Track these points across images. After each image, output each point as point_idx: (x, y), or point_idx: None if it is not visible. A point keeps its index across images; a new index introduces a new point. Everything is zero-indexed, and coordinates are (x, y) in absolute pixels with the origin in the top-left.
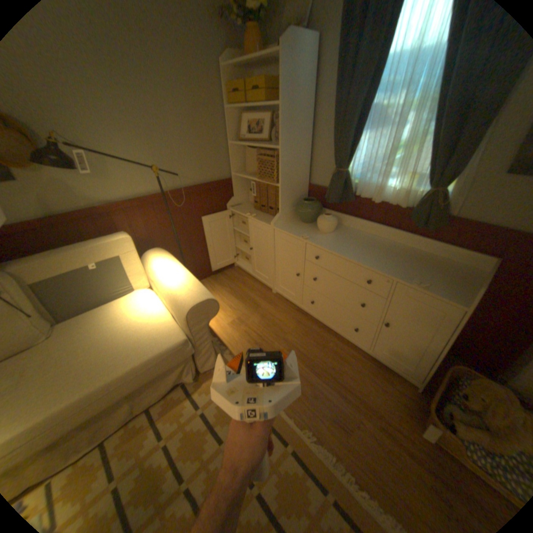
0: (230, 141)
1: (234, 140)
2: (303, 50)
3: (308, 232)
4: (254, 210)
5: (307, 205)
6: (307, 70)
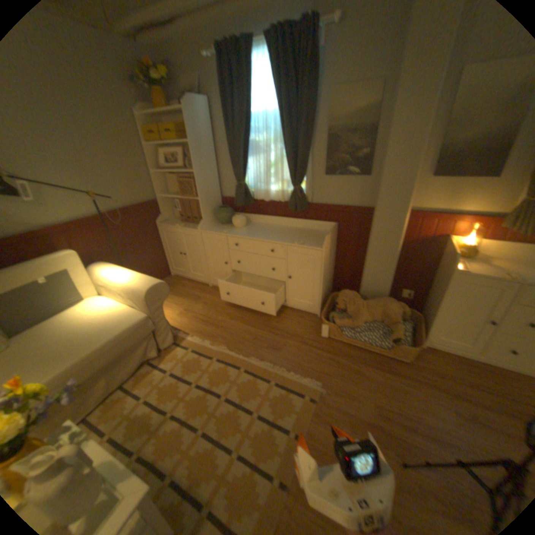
0: (150, 169)
1: (154, 169)
2: (197, 106)
3: (226, 229)
4: (180, 222)
5: (222, 210)
6: (203, 119)
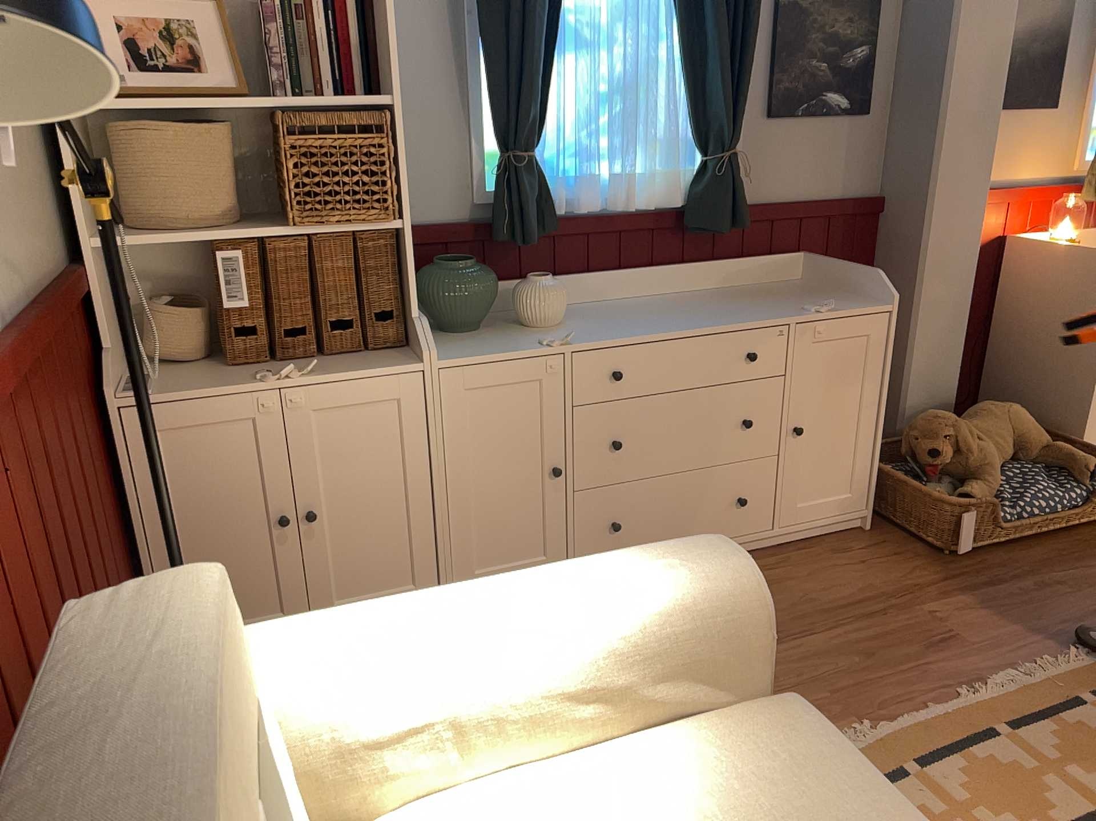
0: None
1: None
2: None
3: (528, 337)
4: (247, 370)
5: (475, 271)
6: None
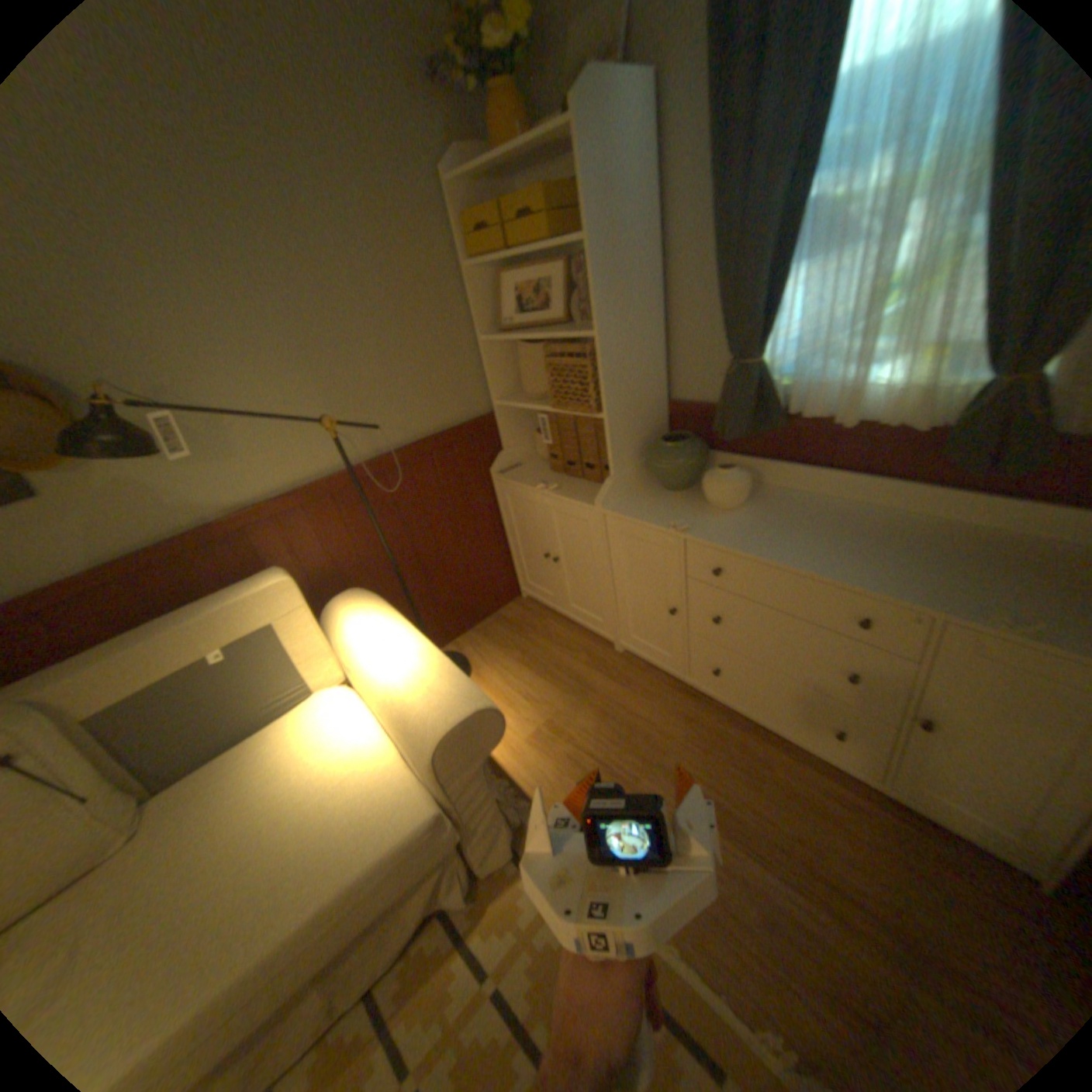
0: (483, 335)
1: (492, 332)
2: (624, 109)
3: (685, 512)
4: (551, 475)
5: (674, 451)
6: (638, 153)
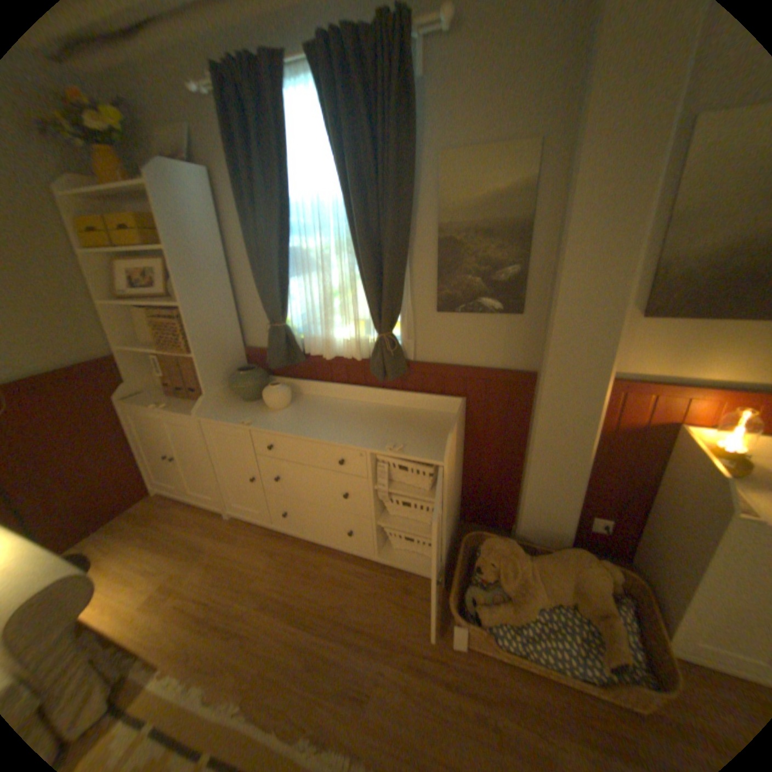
0: (97, 301)
1: (106, 299)
2: (185, 185)
3: (252, 414)
4: (163, 399)
5: (243, 377)
6: (199, 208)
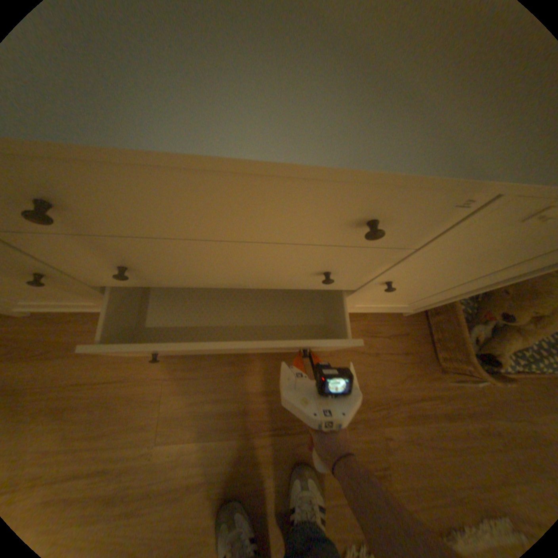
0: None
1: None
2: None
3: None
4: None
5: None
6: None
